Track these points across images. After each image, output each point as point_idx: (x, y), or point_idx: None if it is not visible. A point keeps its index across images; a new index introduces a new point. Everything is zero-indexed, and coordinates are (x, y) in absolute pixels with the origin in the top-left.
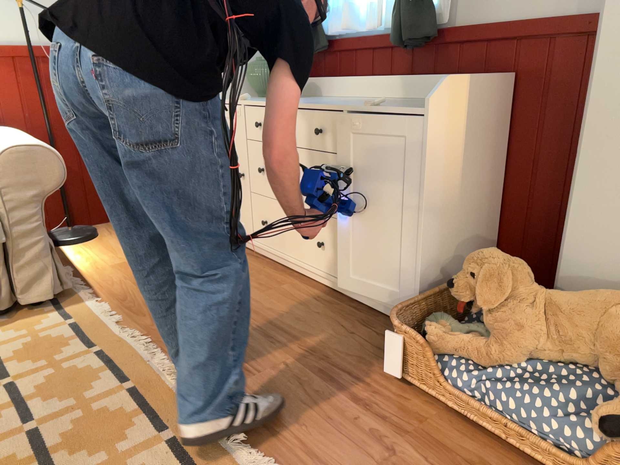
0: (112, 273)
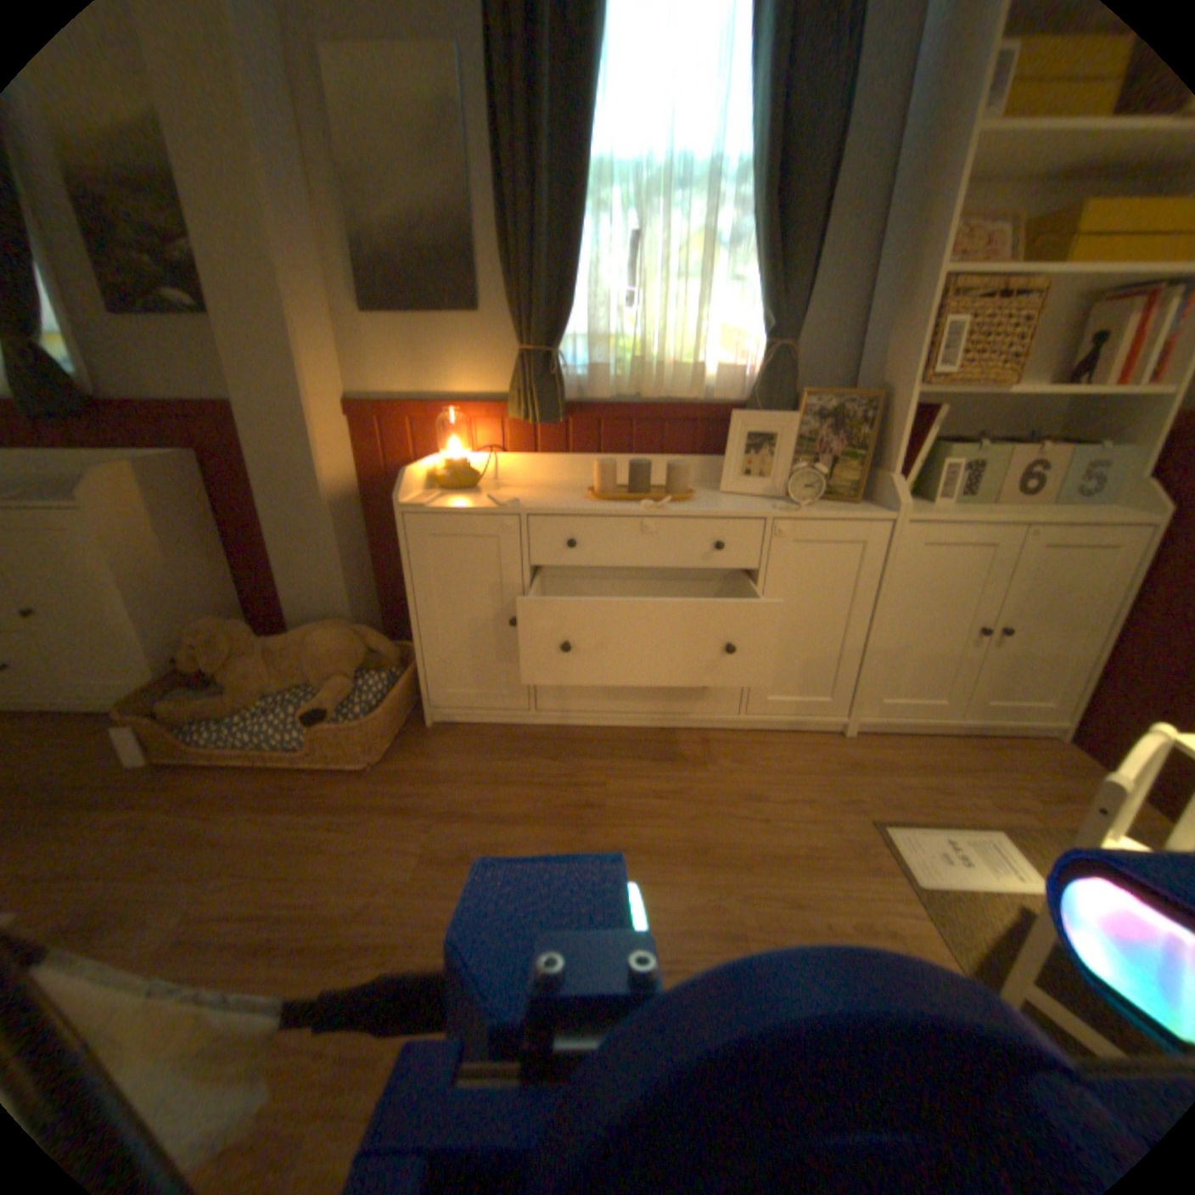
0: None
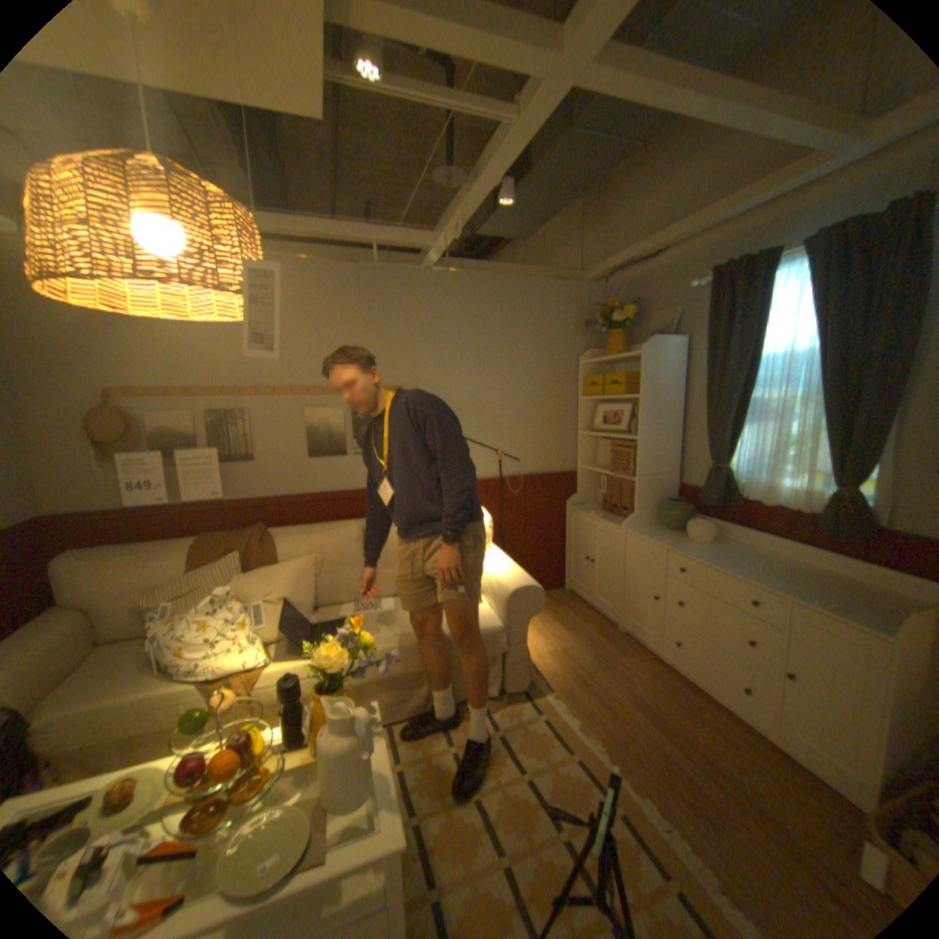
0: (552, 664)
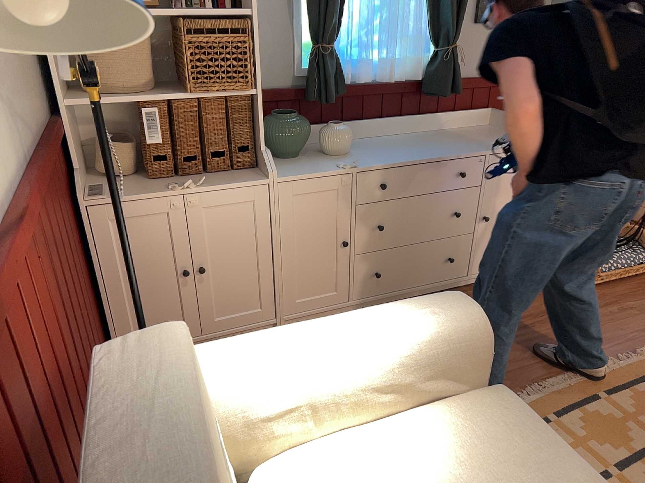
0: None
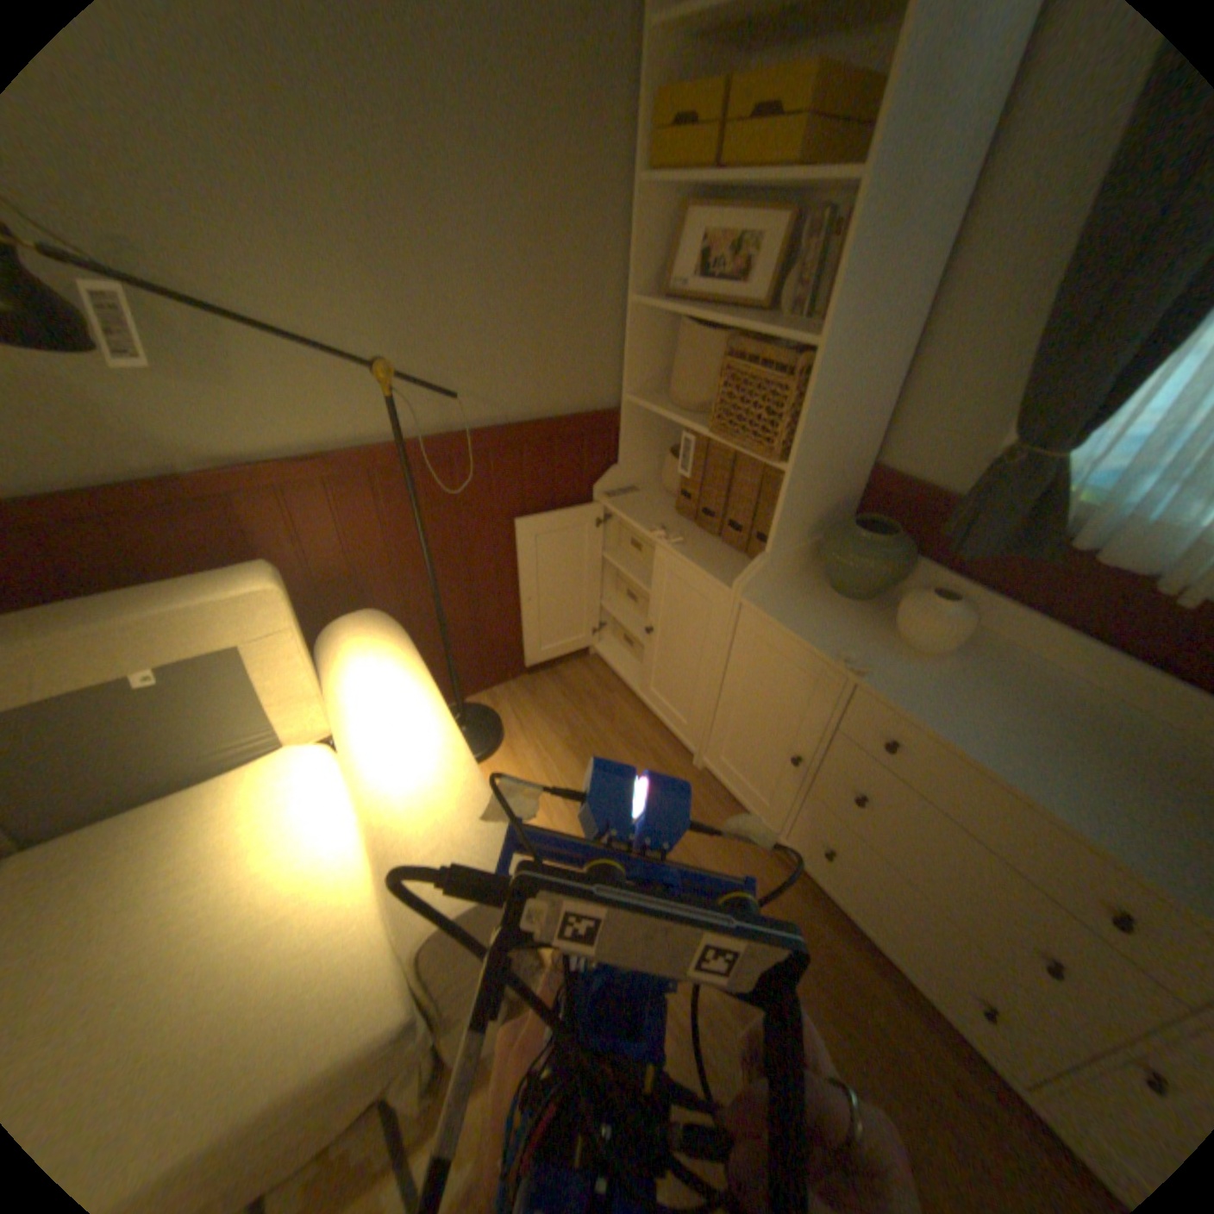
0: None
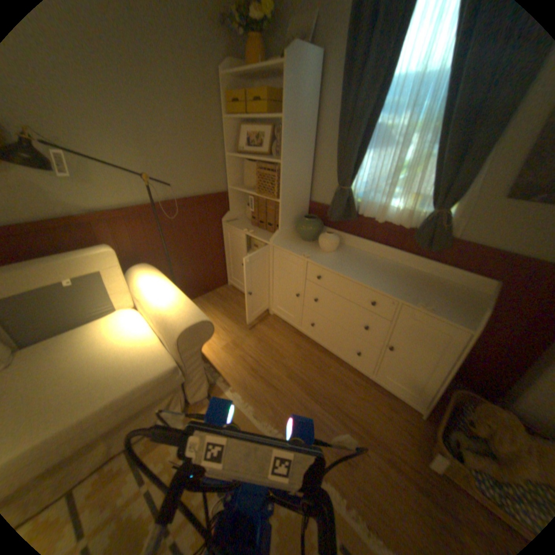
0: (225, 357)
